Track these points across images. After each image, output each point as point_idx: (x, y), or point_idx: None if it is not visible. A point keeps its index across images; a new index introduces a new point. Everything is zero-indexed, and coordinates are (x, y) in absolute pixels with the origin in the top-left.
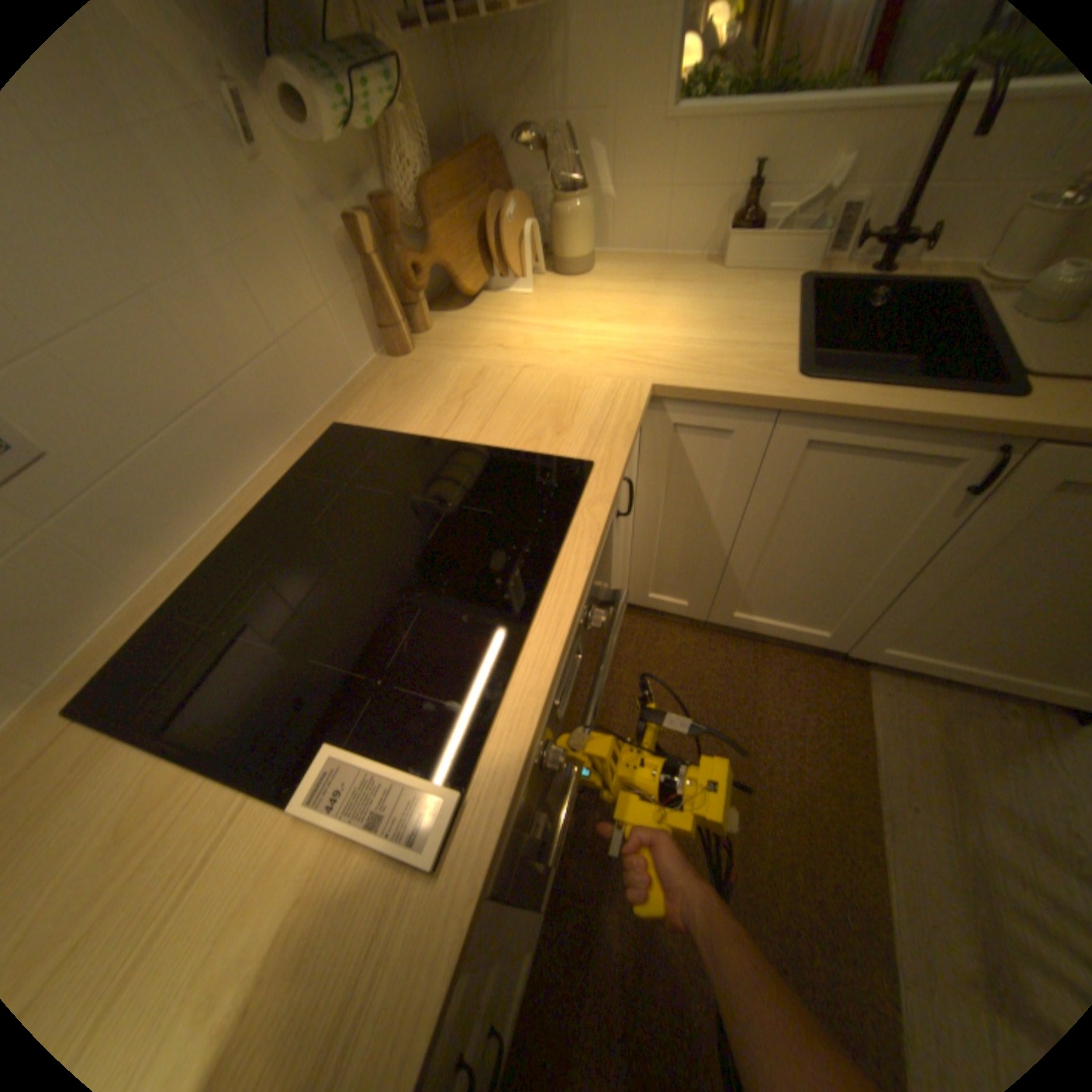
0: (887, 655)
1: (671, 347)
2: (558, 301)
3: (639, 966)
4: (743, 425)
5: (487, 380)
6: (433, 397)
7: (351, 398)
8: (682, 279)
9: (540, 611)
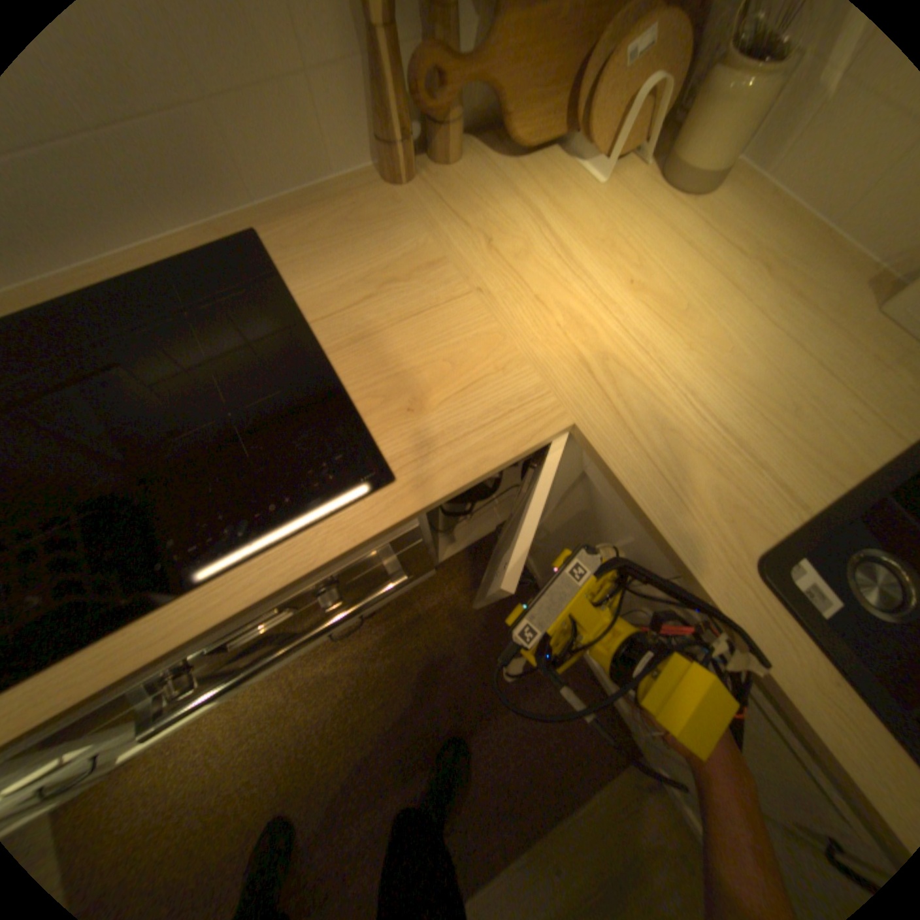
0: (660, 770)
1: (658, 385)
2: (618, 214)
3: (288, 759)
4: (645, 542)
5: (428, 277)
6: (362, 260)
7: (299, 204)
8: (802, 285)
9: (165, 608)
